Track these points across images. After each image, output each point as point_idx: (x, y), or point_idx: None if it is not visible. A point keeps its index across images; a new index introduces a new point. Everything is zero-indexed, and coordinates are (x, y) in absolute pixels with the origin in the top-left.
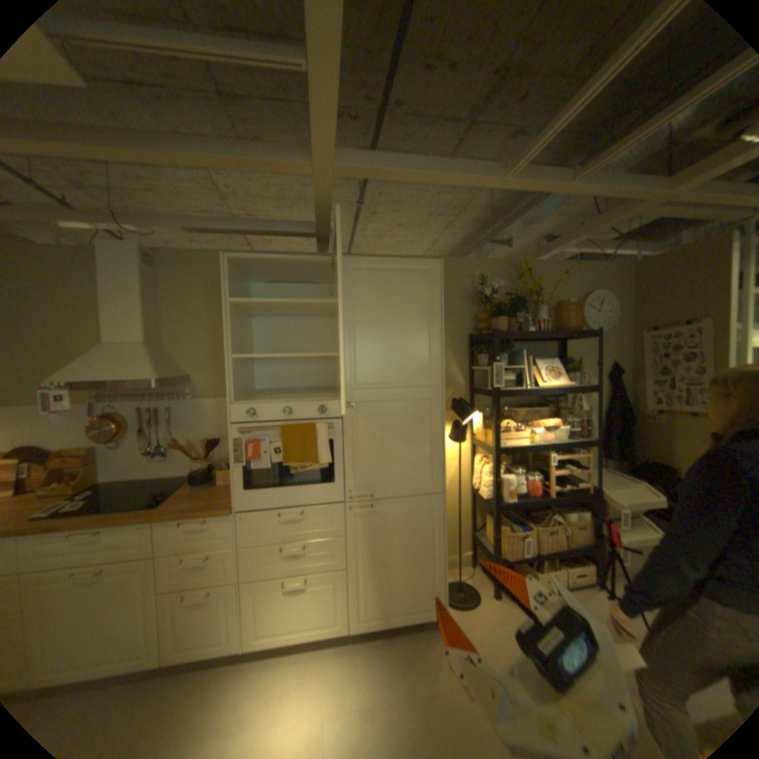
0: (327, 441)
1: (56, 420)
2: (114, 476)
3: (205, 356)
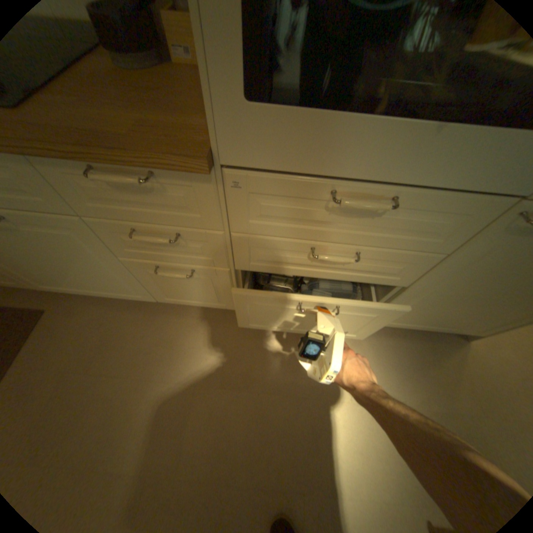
0: None
1: None
2: None
3: None
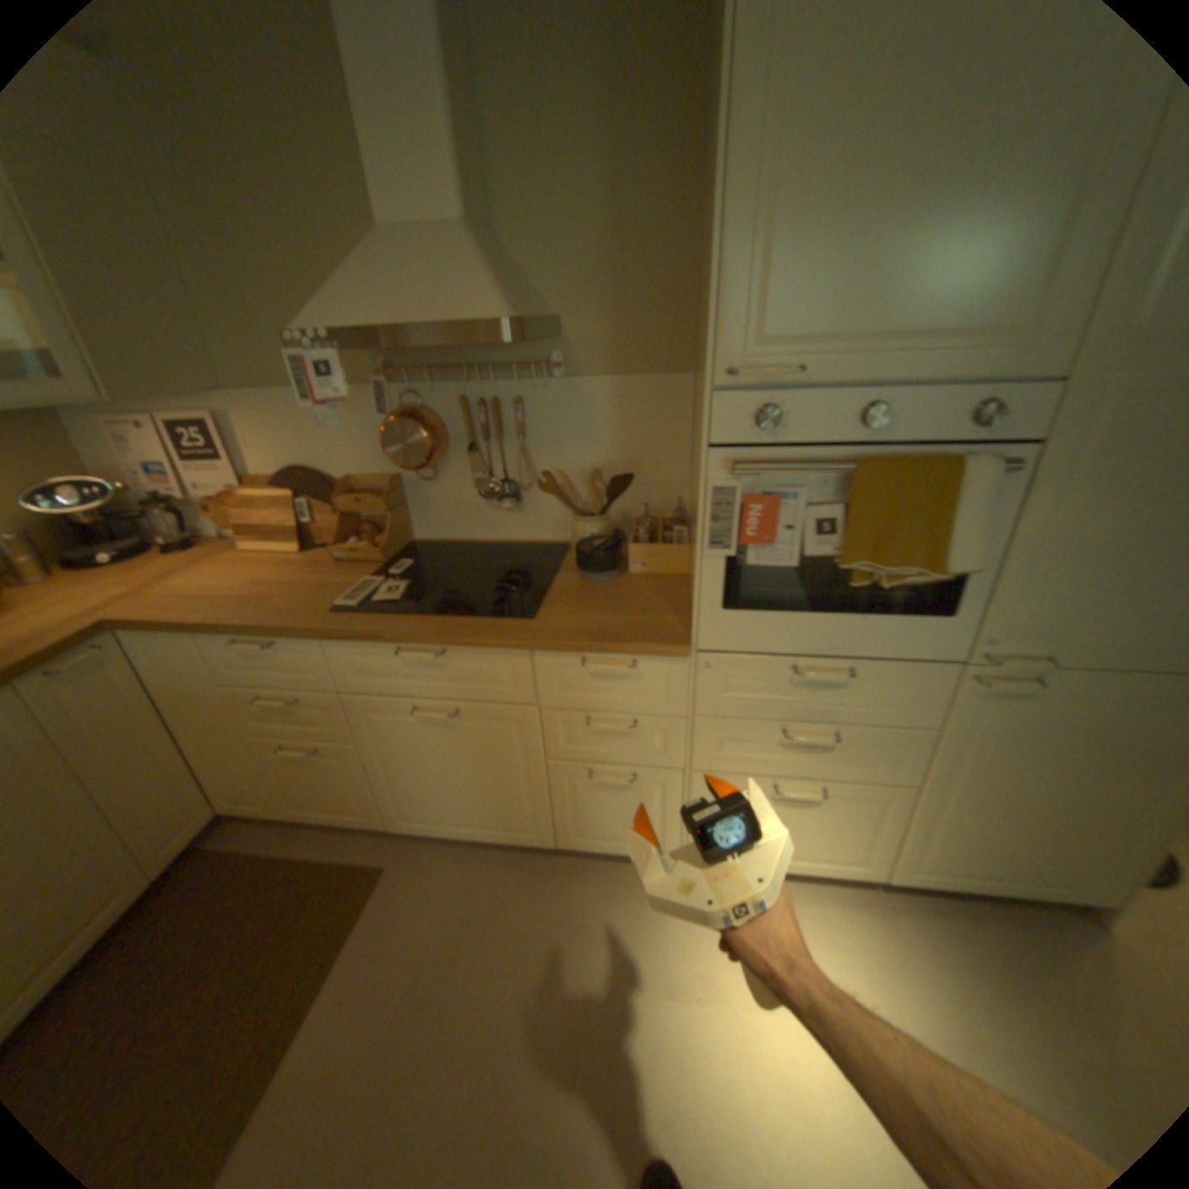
0: (992, 510)
1: (330, 419)
2: (439, 531)
3: (594, 259)
